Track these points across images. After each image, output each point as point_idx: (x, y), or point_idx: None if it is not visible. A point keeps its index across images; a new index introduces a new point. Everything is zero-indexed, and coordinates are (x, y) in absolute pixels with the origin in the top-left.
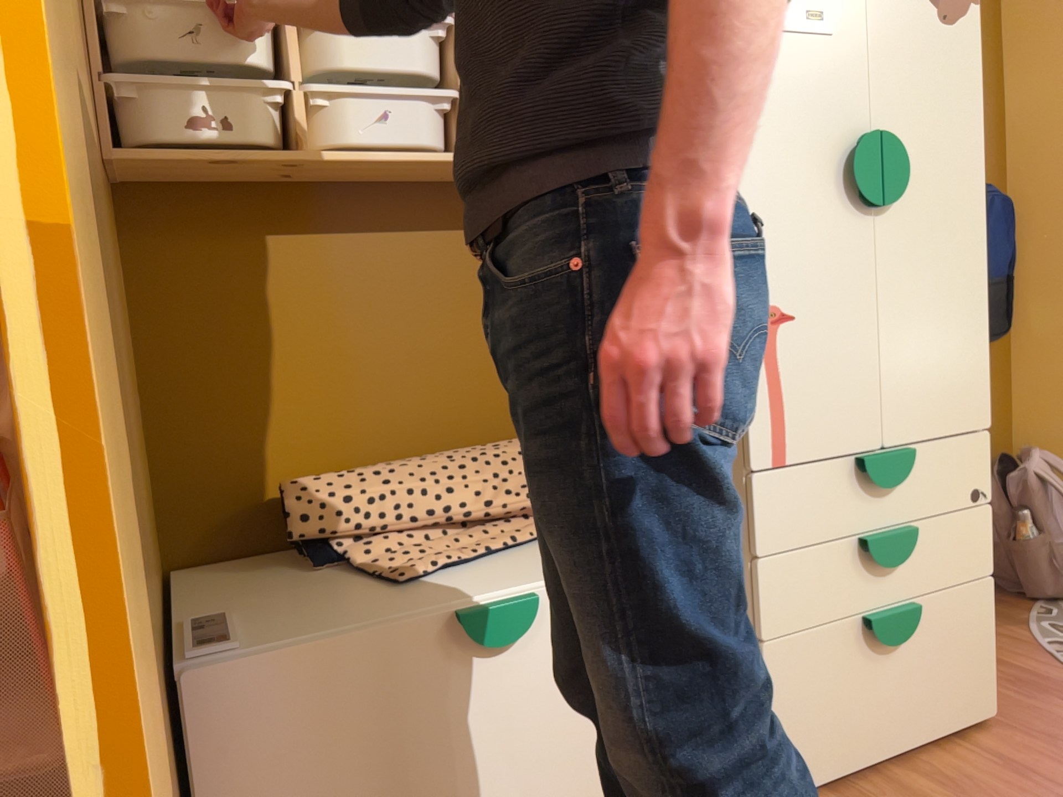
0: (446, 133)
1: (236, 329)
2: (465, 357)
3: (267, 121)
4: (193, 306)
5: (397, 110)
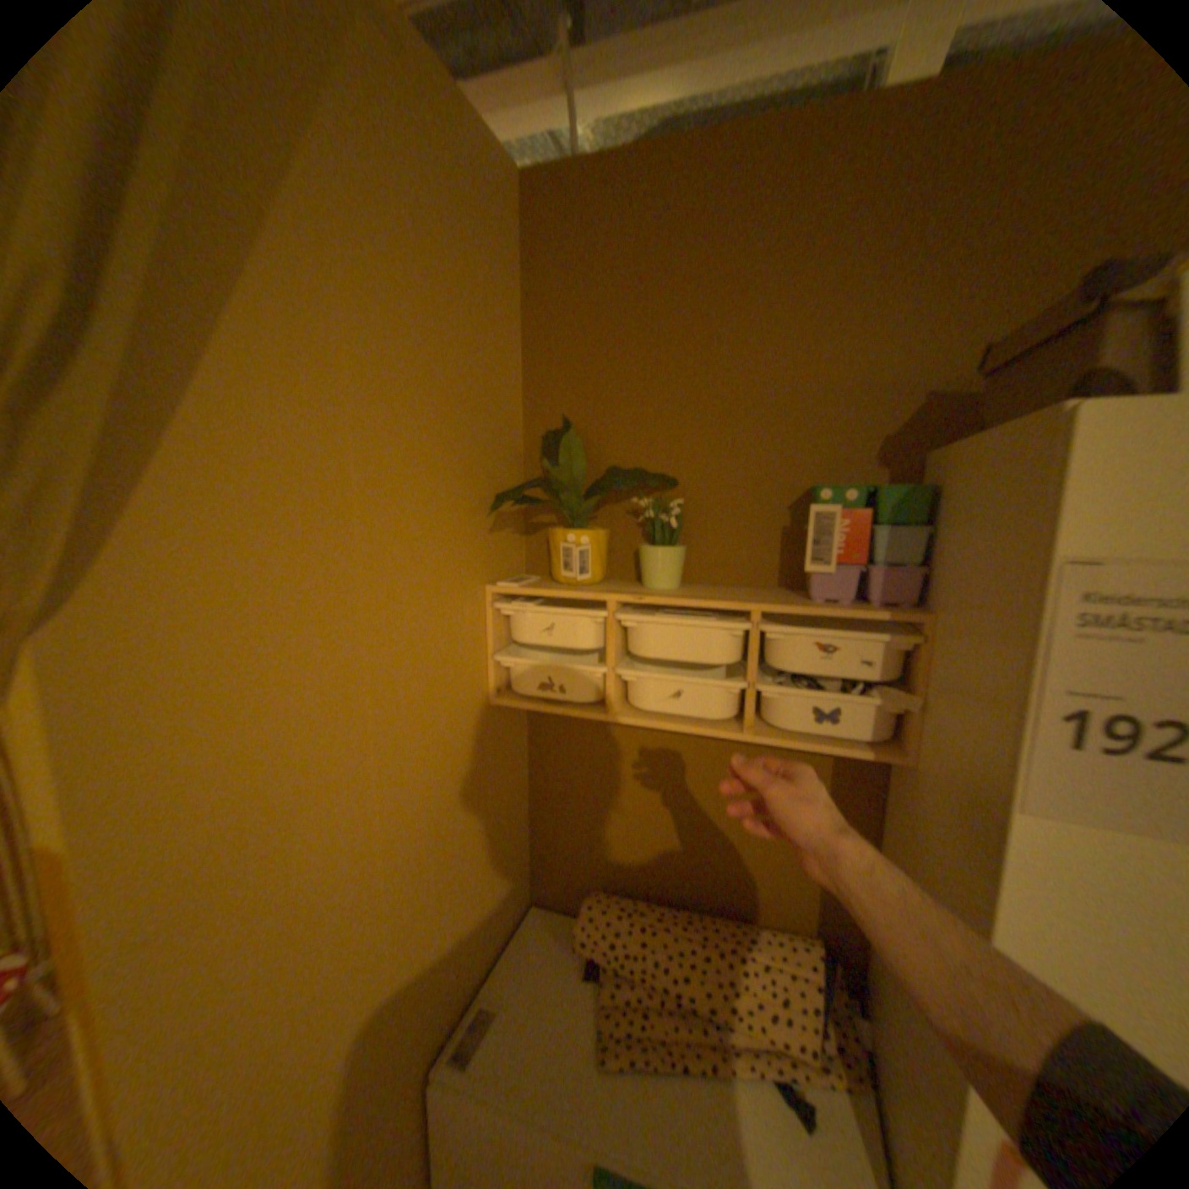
0: (738, 701)
1: (585, 778)
2: (752, 846)
3: (591, 685)
4: (562, 758)
5: (685, 693)
